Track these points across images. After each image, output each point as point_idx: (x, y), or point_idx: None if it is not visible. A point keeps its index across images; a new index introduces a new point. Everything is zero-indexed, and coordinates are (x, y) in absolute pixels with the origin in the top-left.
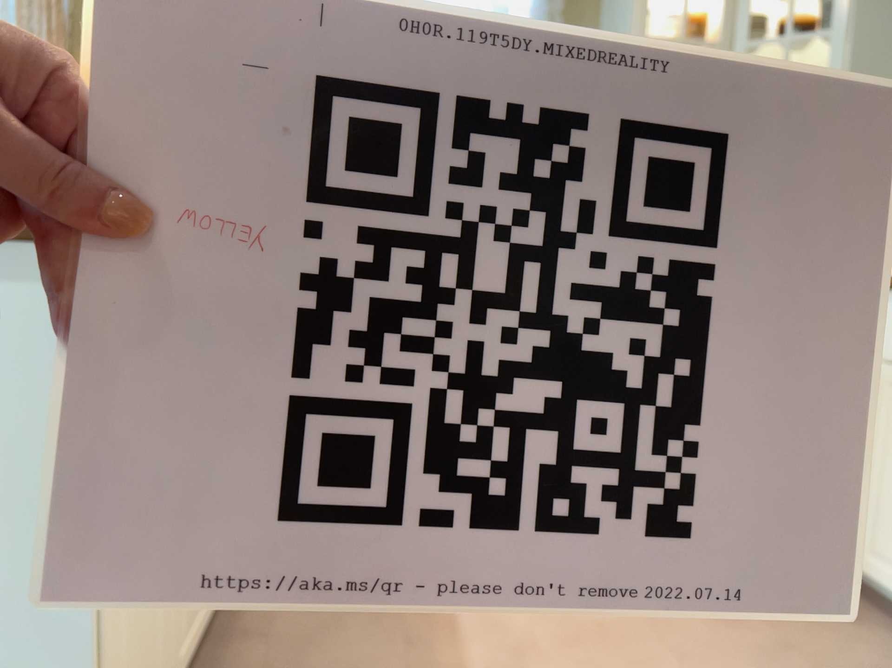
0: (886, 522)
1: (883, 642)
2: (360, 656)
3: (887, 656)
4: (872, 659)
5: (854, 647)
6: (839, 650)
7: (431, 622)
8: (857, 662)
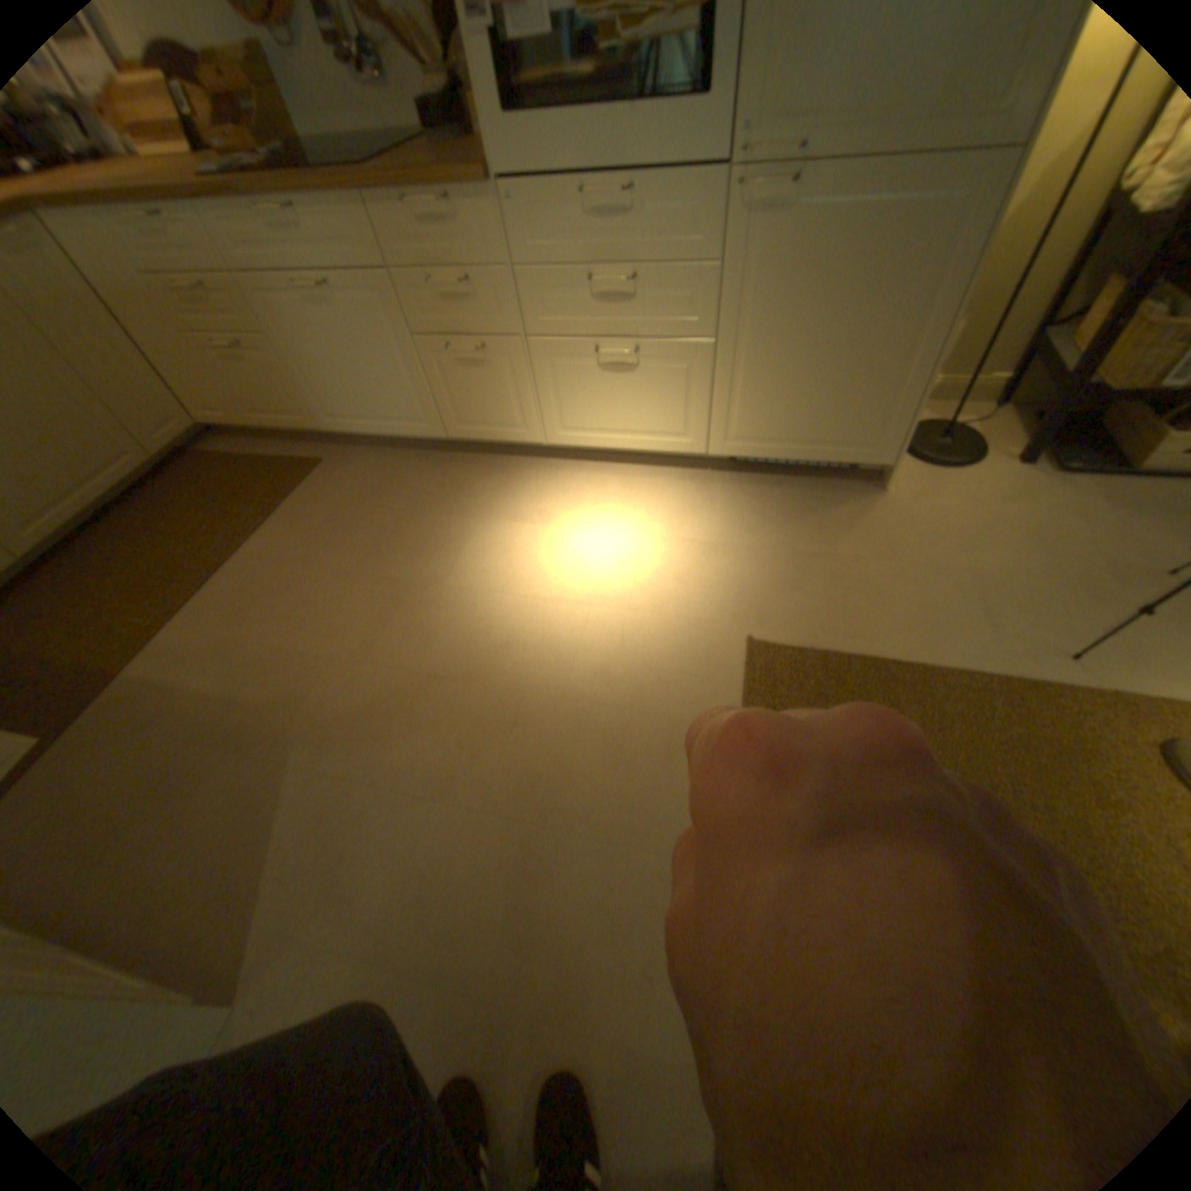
0: (314, 392)
1: (362, 462)
2: (120, 767)
3: (370, 468)
4: (367, 475)
5: (355, 476)
6: (351, 484)
7: (130, 700)
8: (363, 483)
